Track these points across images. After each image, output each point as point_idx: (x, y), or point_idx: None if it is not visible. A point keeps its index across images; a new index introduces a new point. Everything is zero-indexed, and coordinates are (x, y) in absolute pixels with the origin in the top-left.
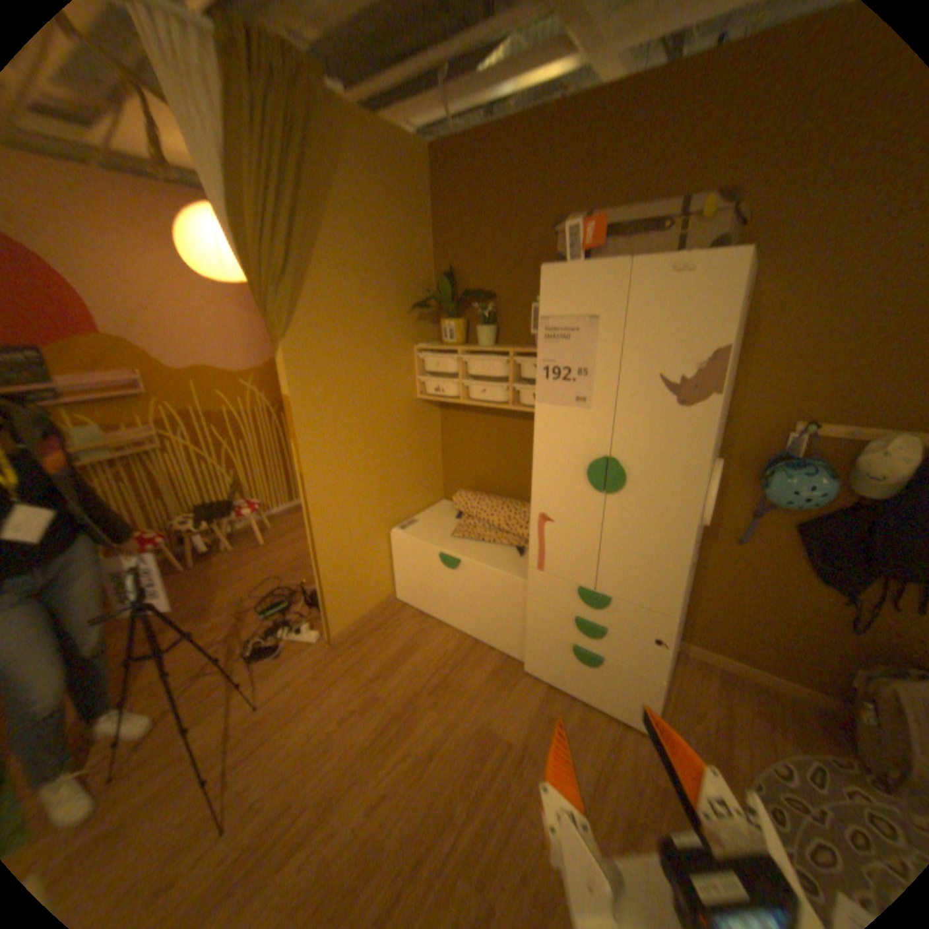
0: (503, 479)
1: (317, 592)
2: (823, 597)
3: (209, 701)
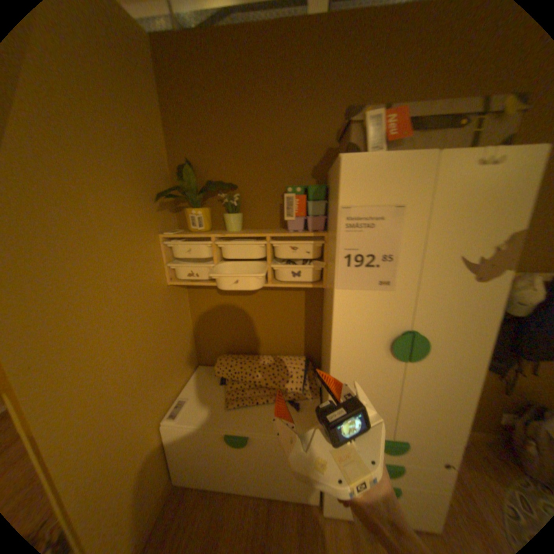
0: (256, 339)
1: None
2: None
3: None
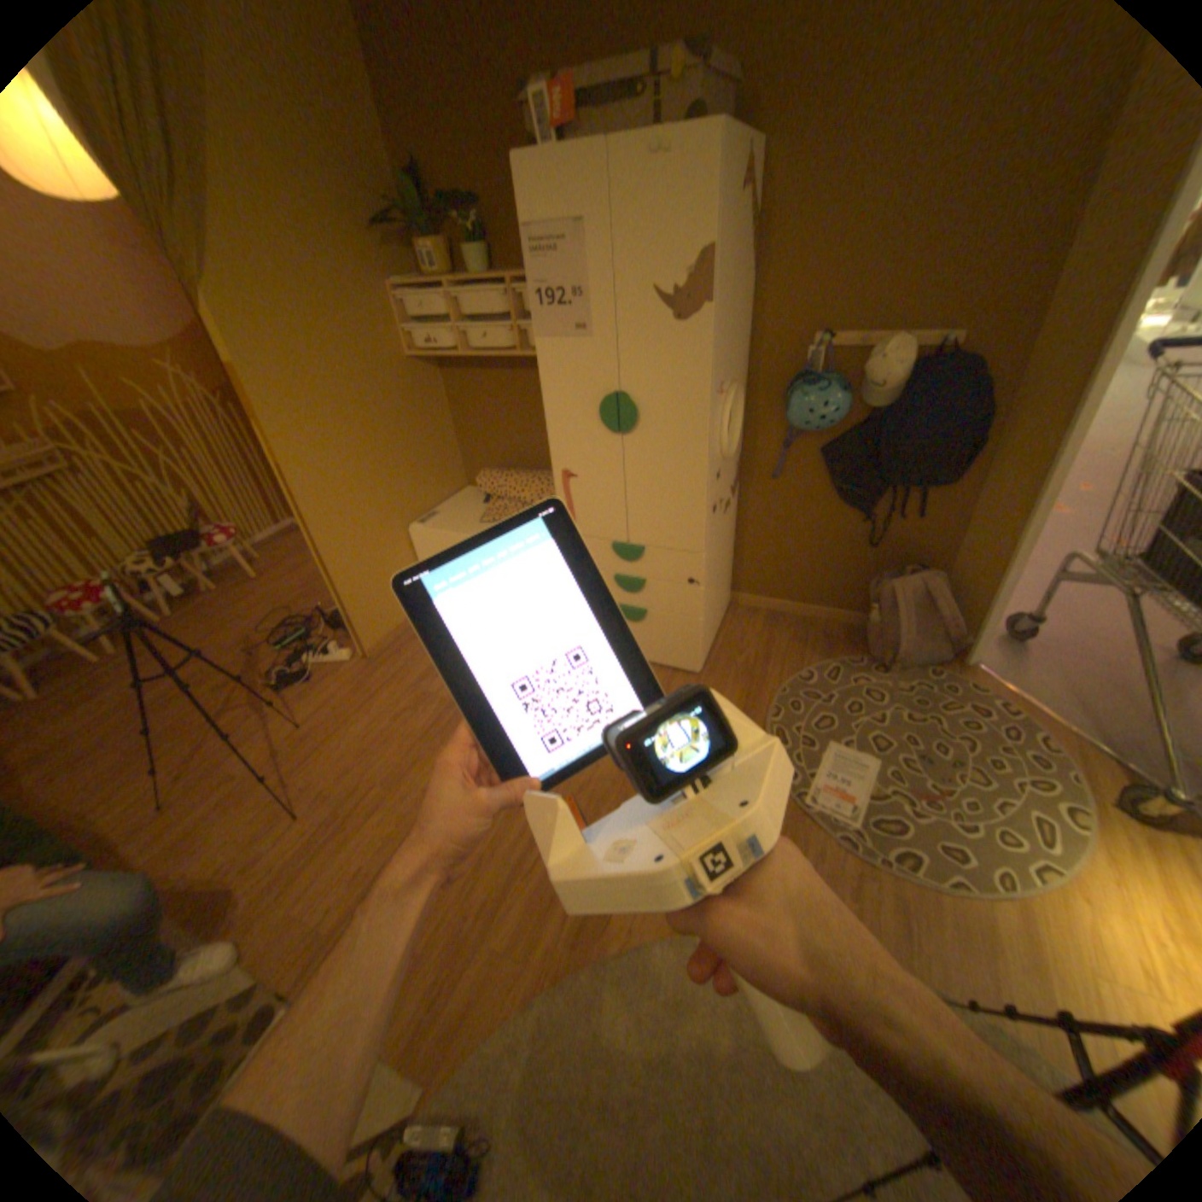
0: (530, 450)
1: (335, 604)
2: (845, 519)
3: (240, 730)
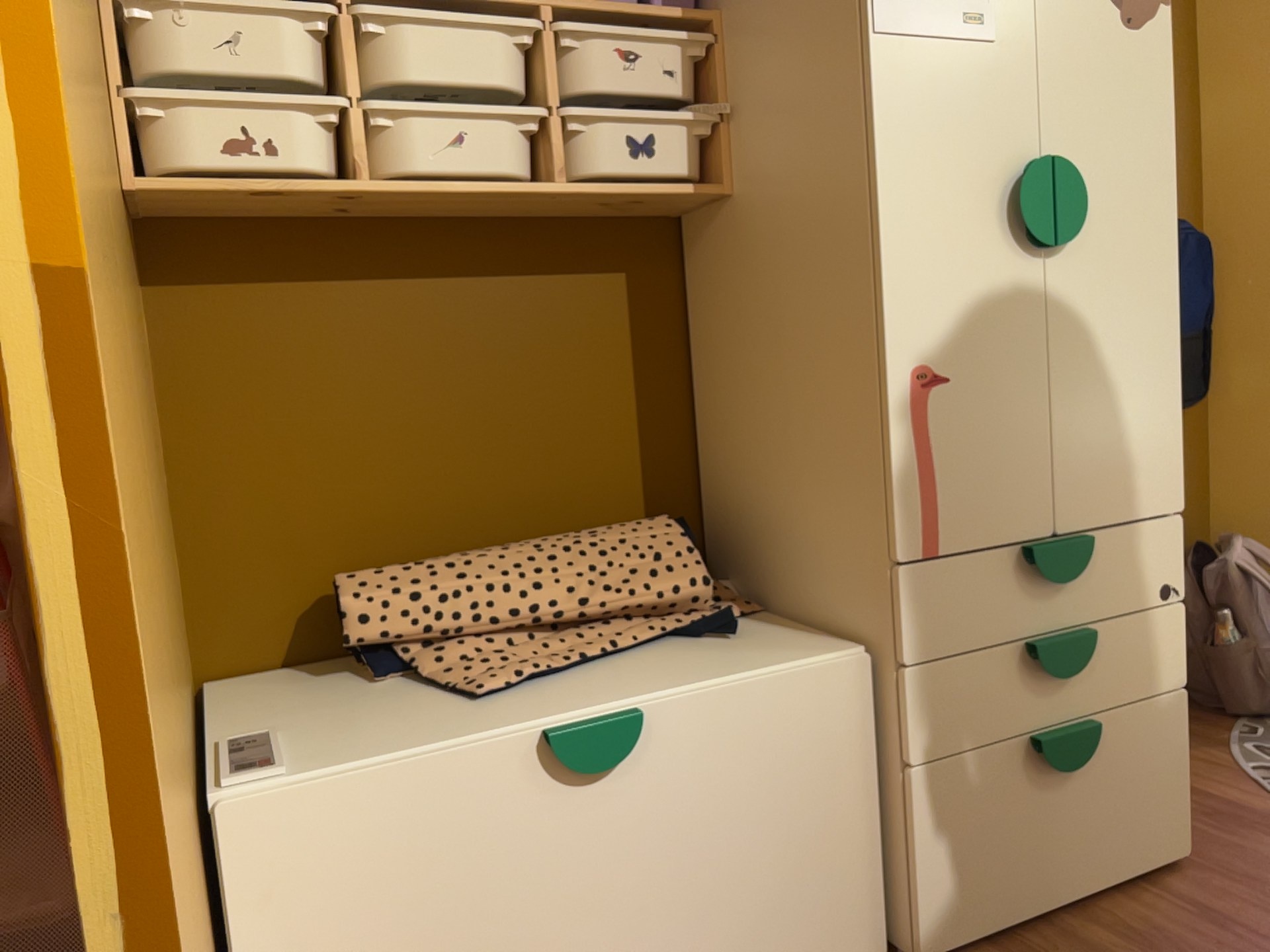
0: (467, 493)
1: None
2: None
3: None
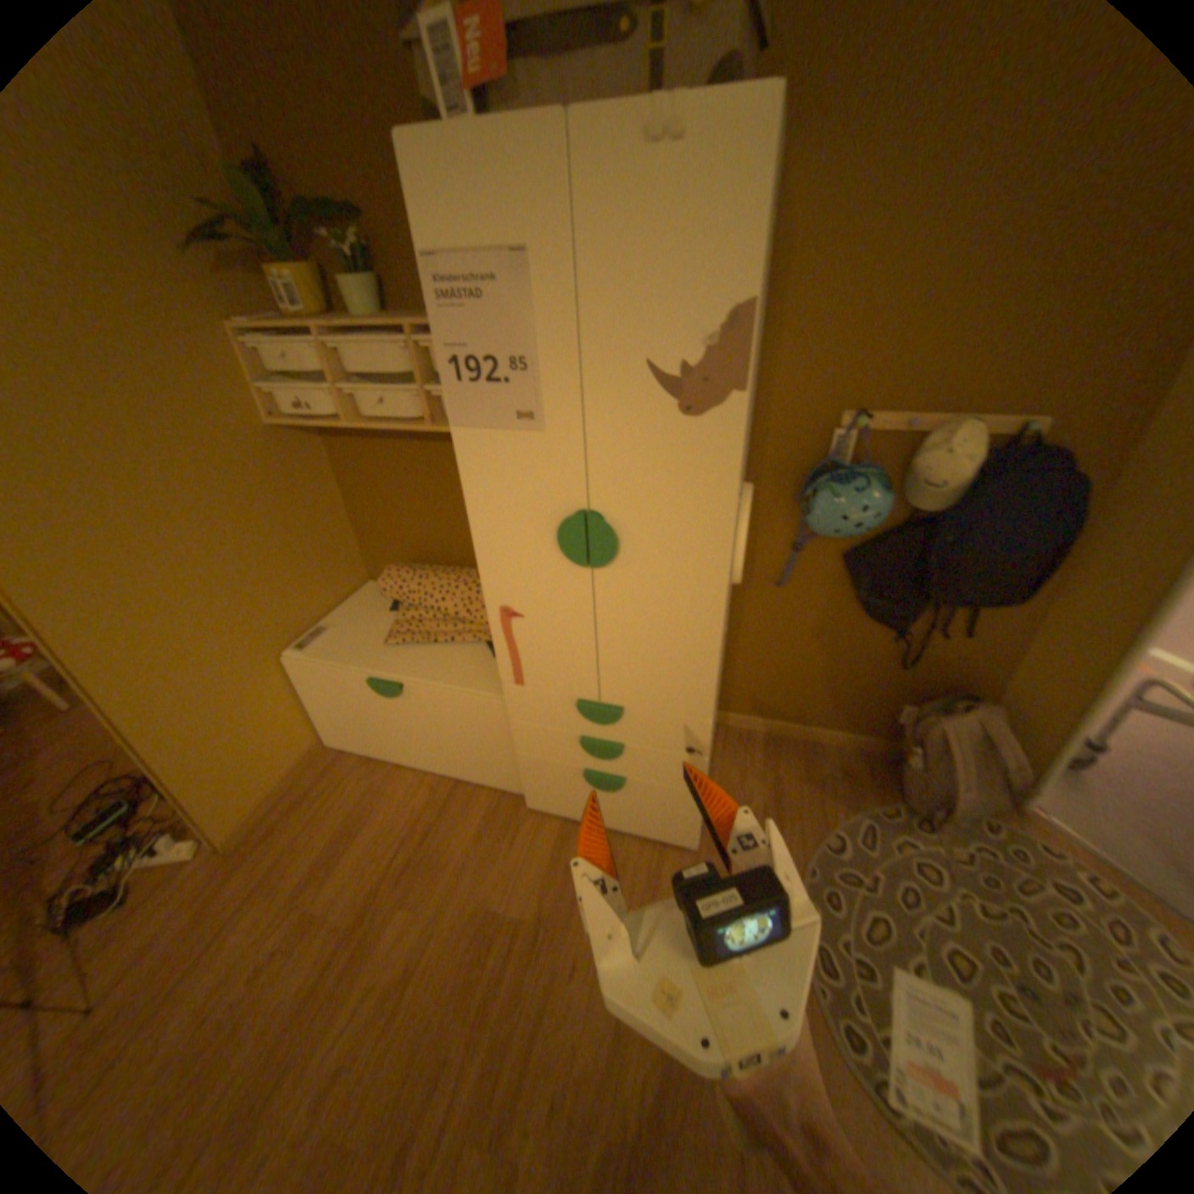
0: (452, 540)
1: (161, 792)
2: (871, 636)
3: None
